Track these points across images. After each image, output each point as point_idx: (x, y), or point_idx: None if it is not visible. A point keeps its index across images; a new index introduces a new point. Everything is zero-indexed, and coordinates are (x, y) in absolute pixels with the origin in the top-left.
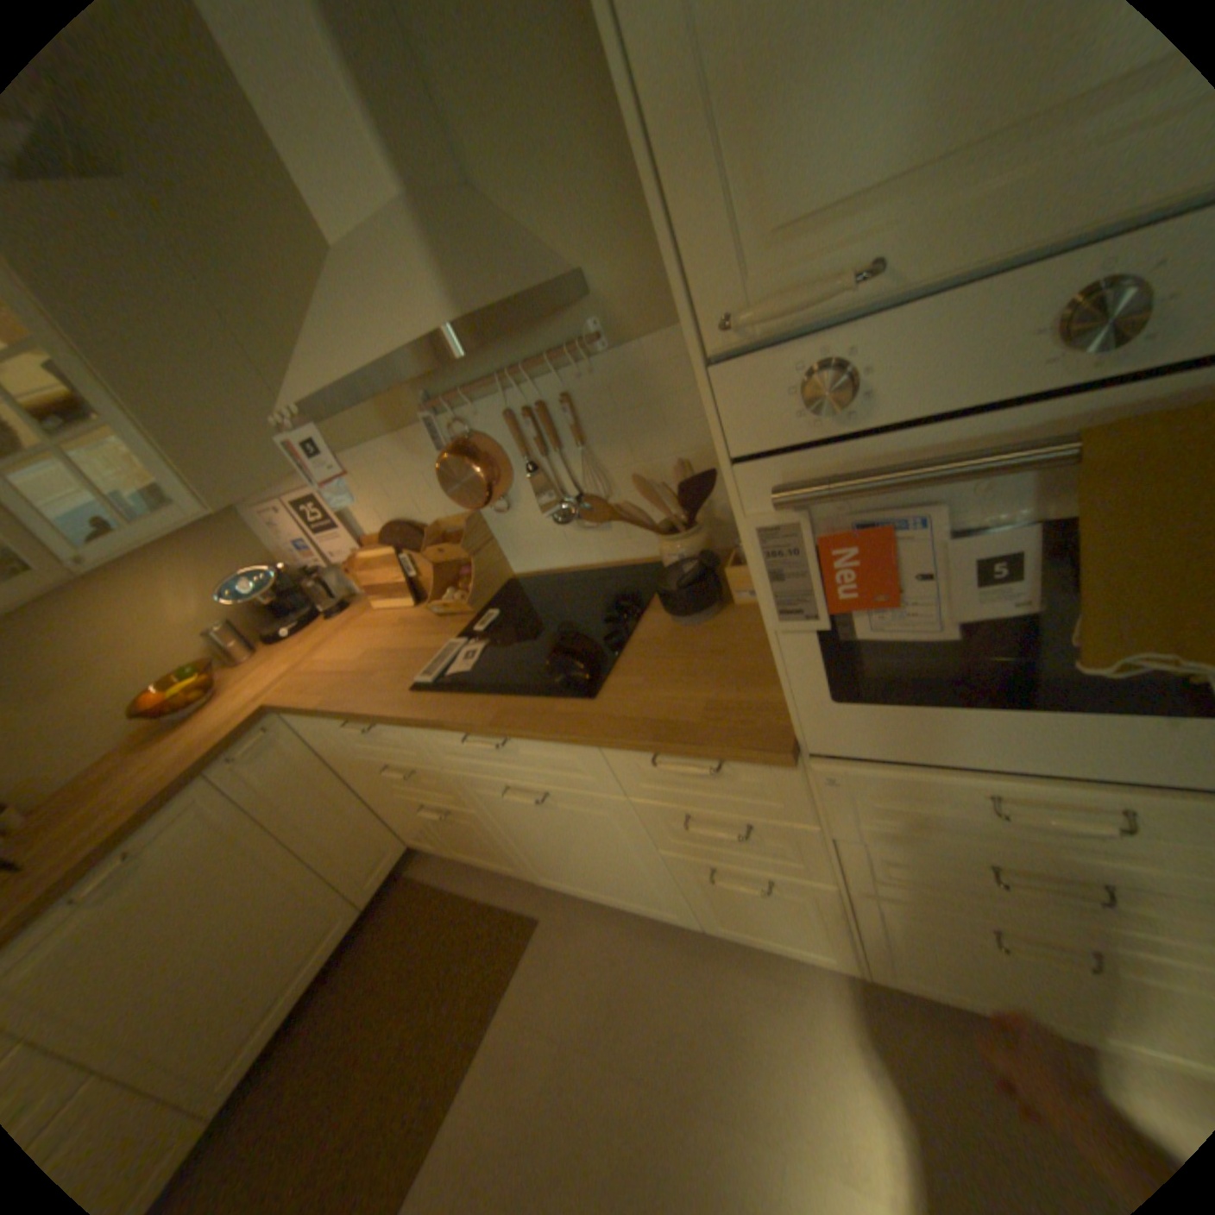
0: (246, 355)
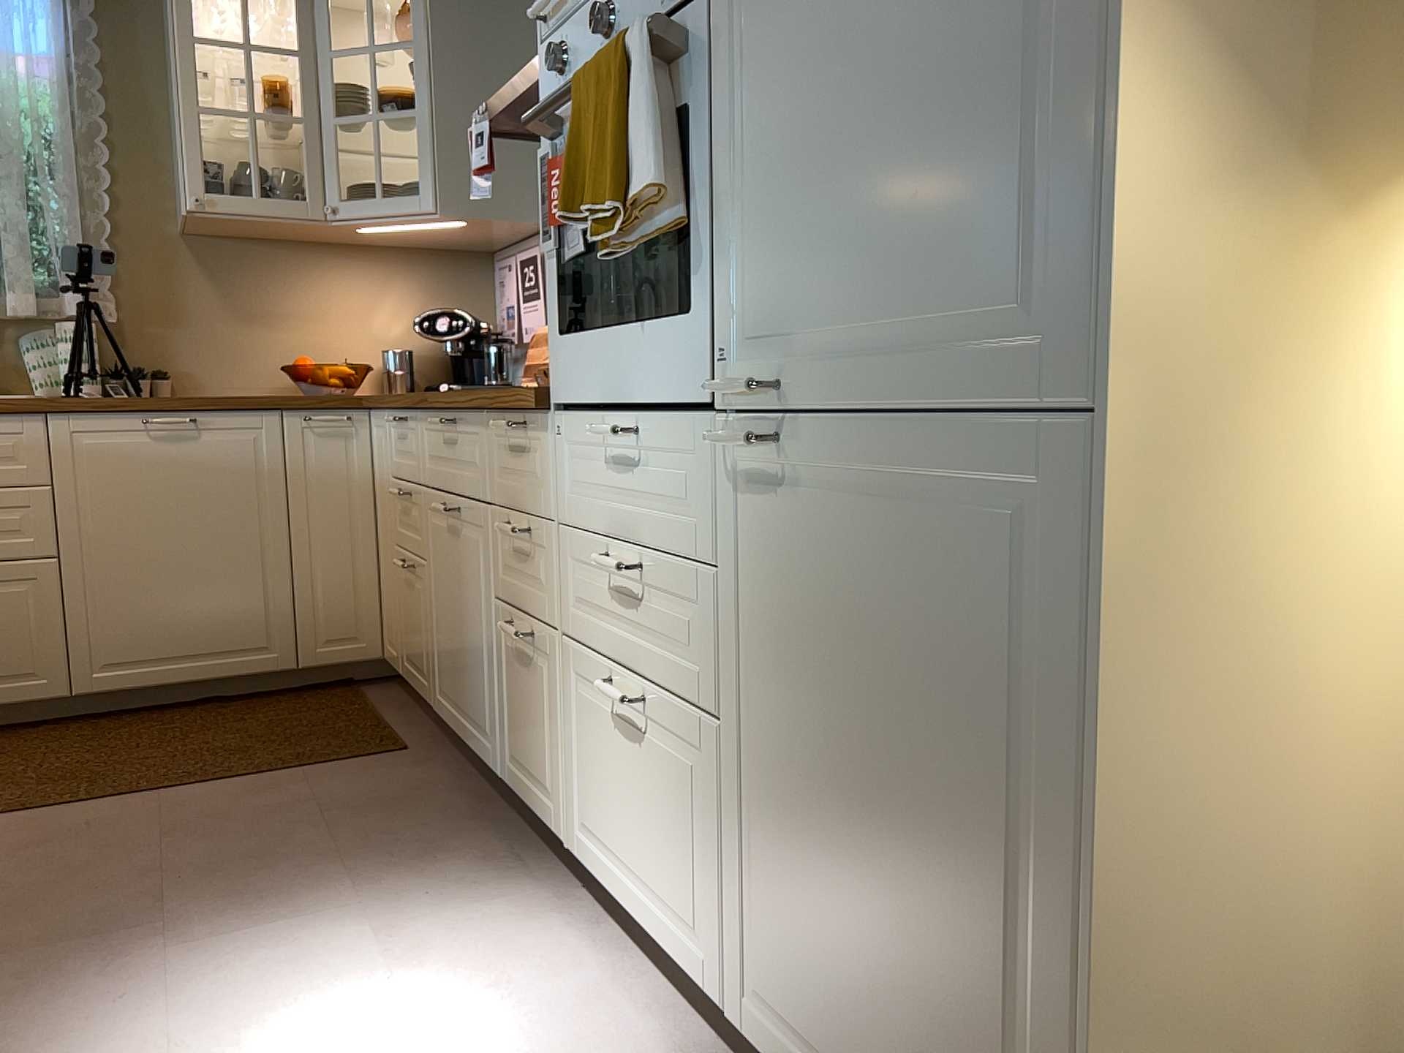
0: None
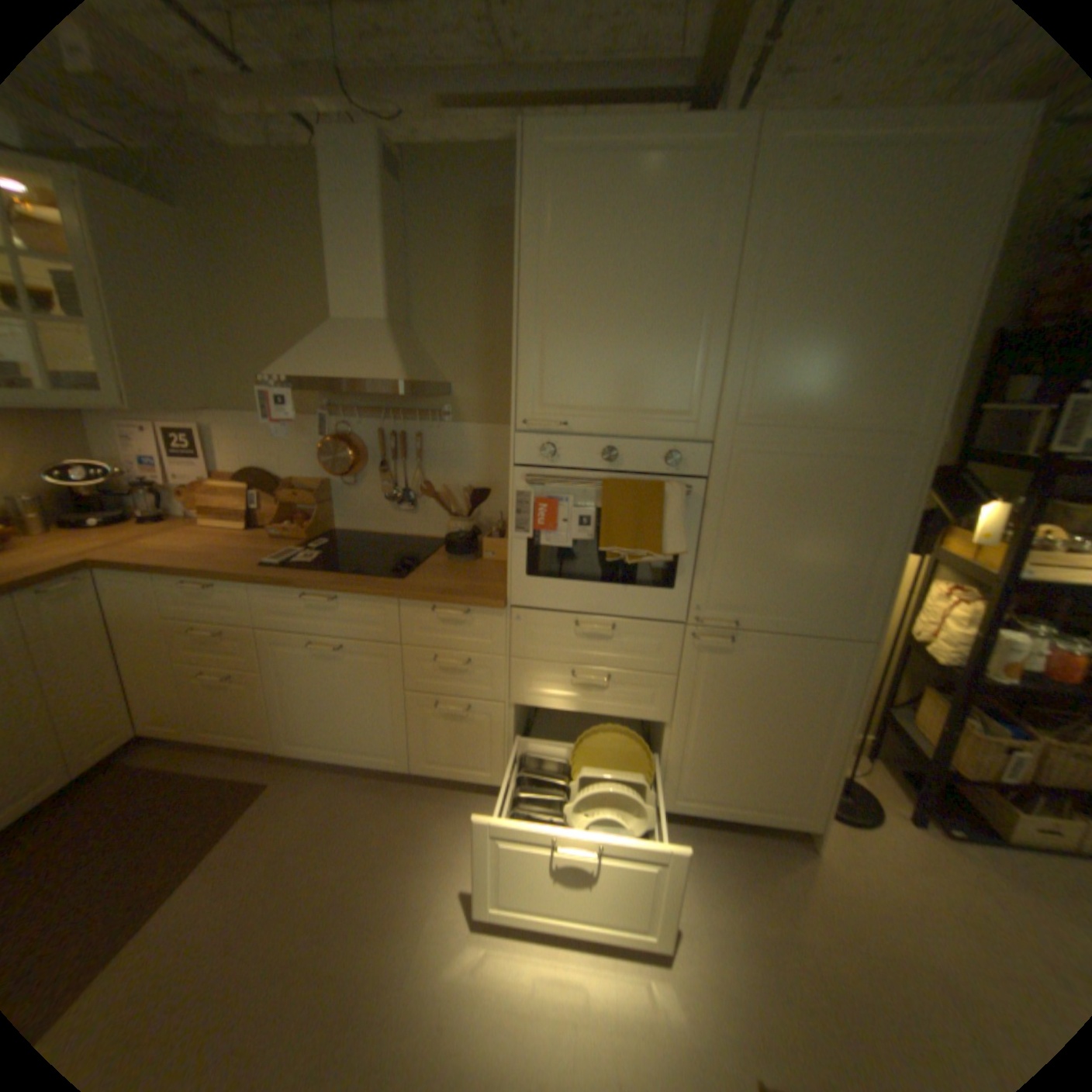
0: (198, 329)
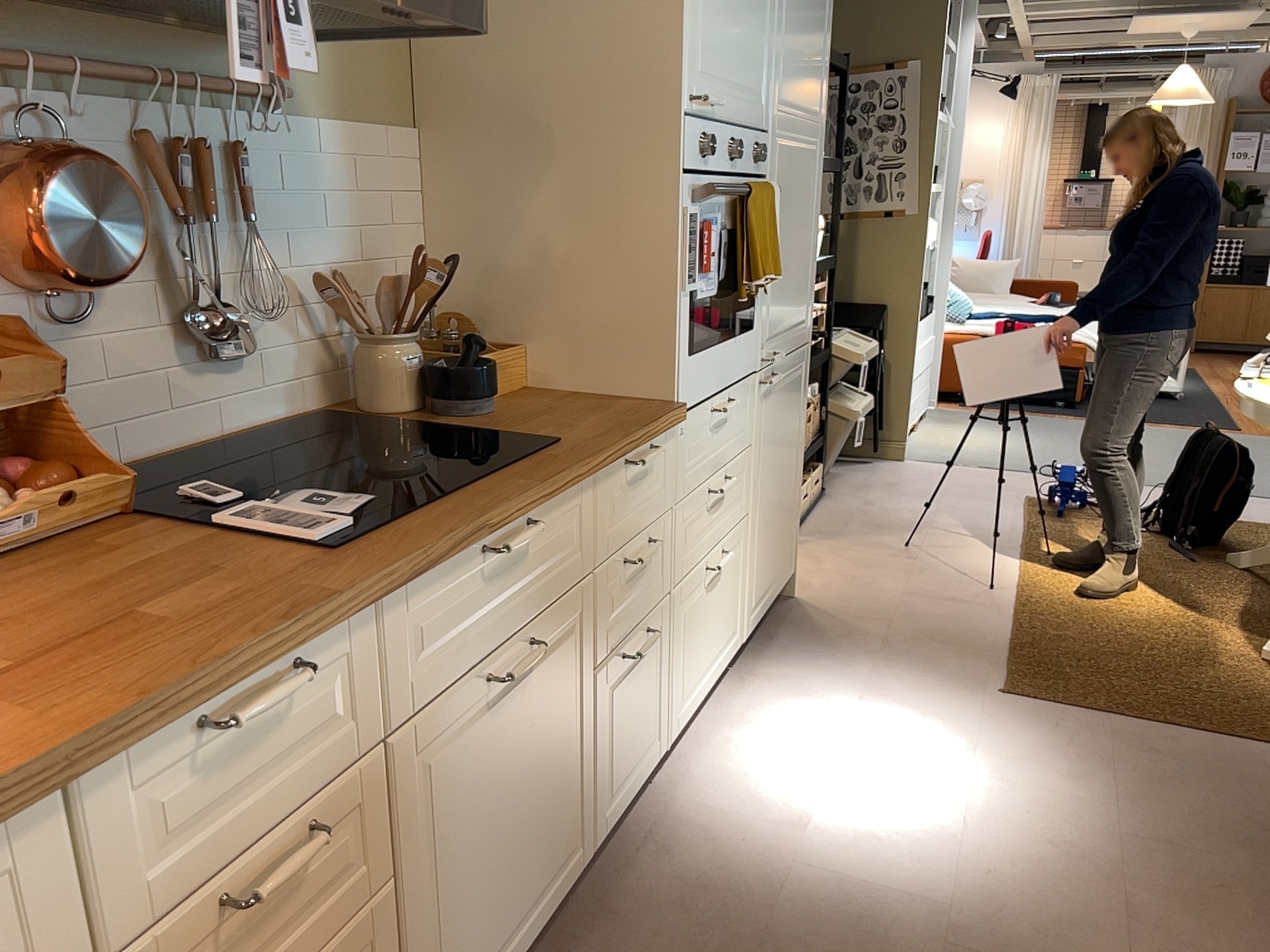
0: None
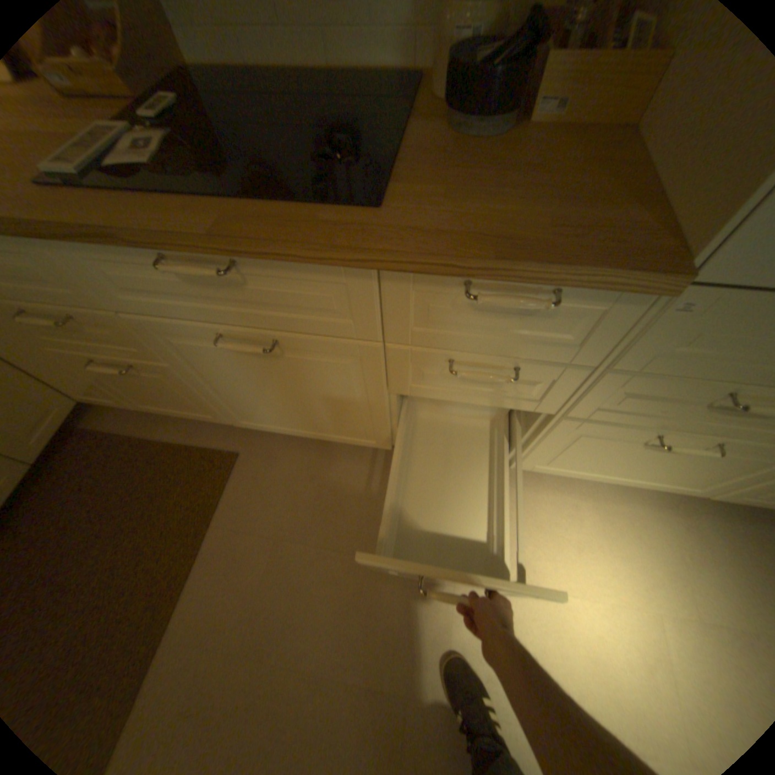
0: None
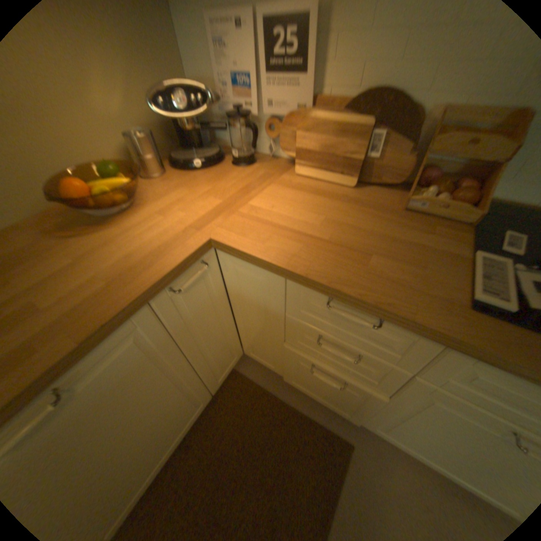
0: None
